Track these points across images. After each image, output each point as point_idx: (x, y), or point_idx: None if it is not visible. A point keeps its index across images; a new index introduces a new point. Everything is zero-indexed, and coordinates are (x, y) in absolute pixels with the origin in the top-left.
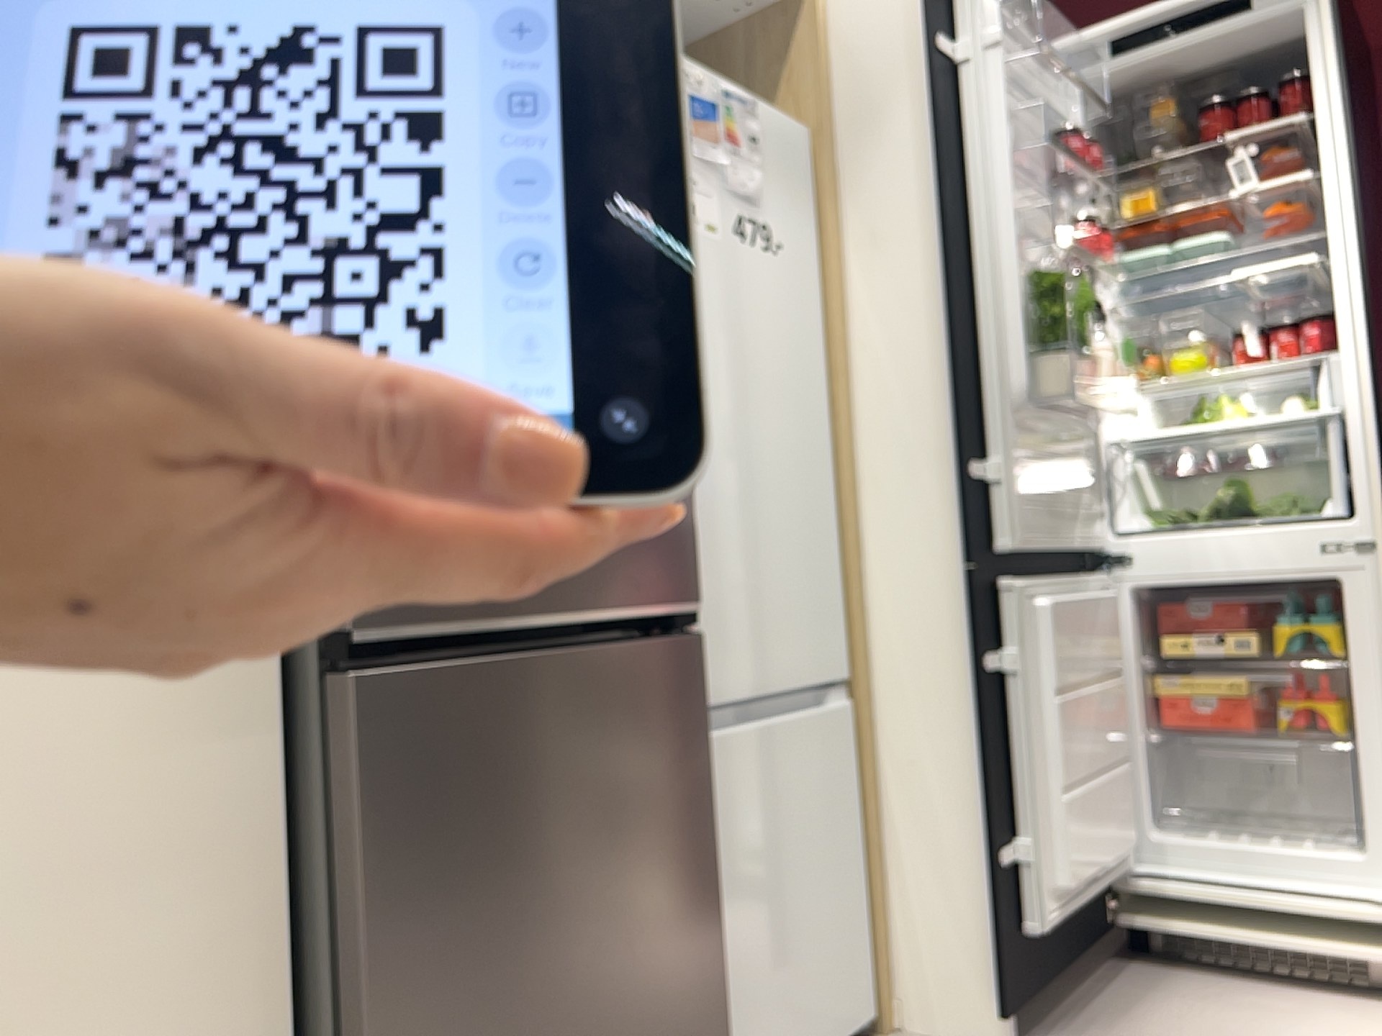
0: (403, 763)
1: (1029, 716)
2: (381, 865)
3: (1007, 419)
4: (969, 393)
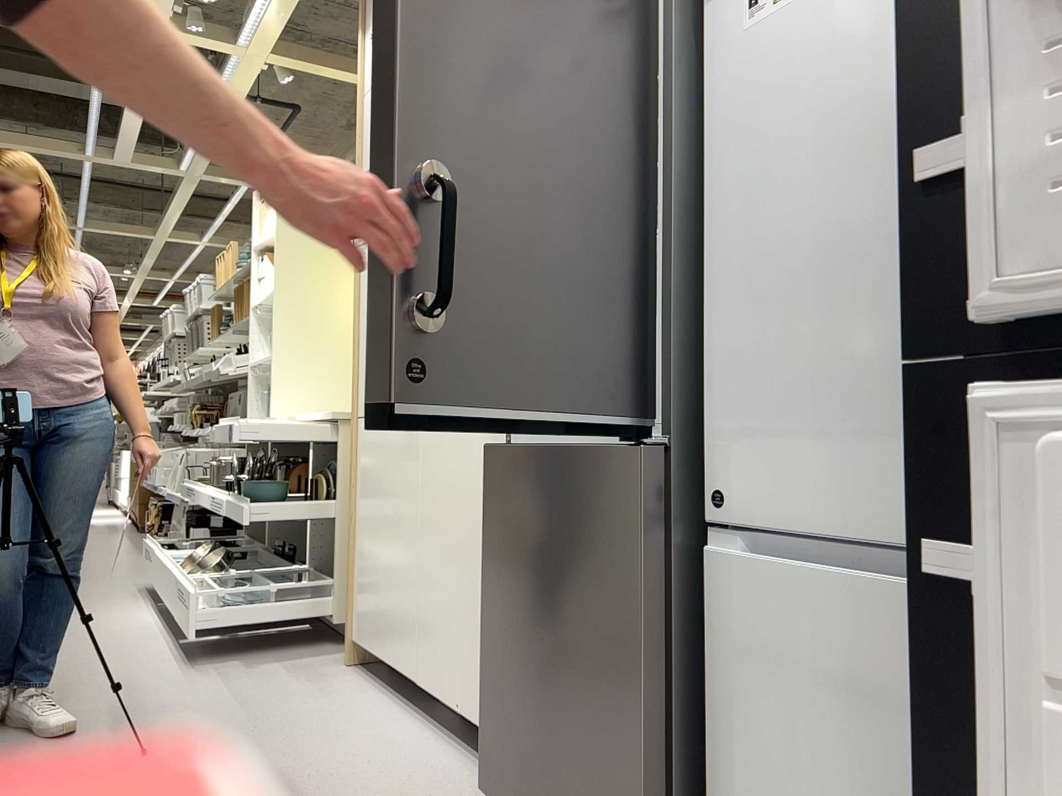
0: (494, 492)
1: (1028, 739)
2: (488, 537)
3: (1005, 13)
4: (950, 5)
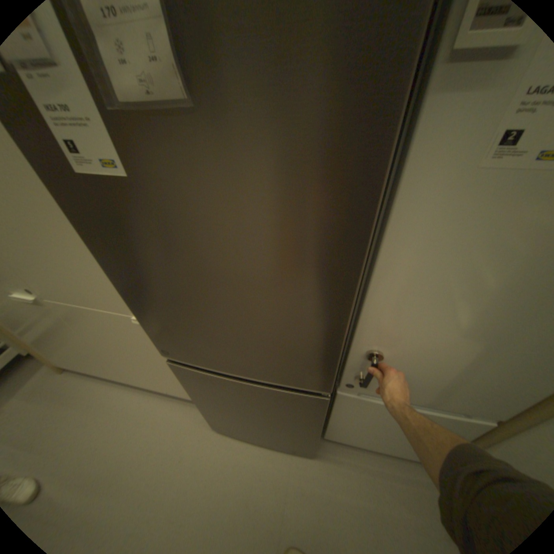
0: (187, 379)
1: None
2: (188, 388)
3: None
4: None
